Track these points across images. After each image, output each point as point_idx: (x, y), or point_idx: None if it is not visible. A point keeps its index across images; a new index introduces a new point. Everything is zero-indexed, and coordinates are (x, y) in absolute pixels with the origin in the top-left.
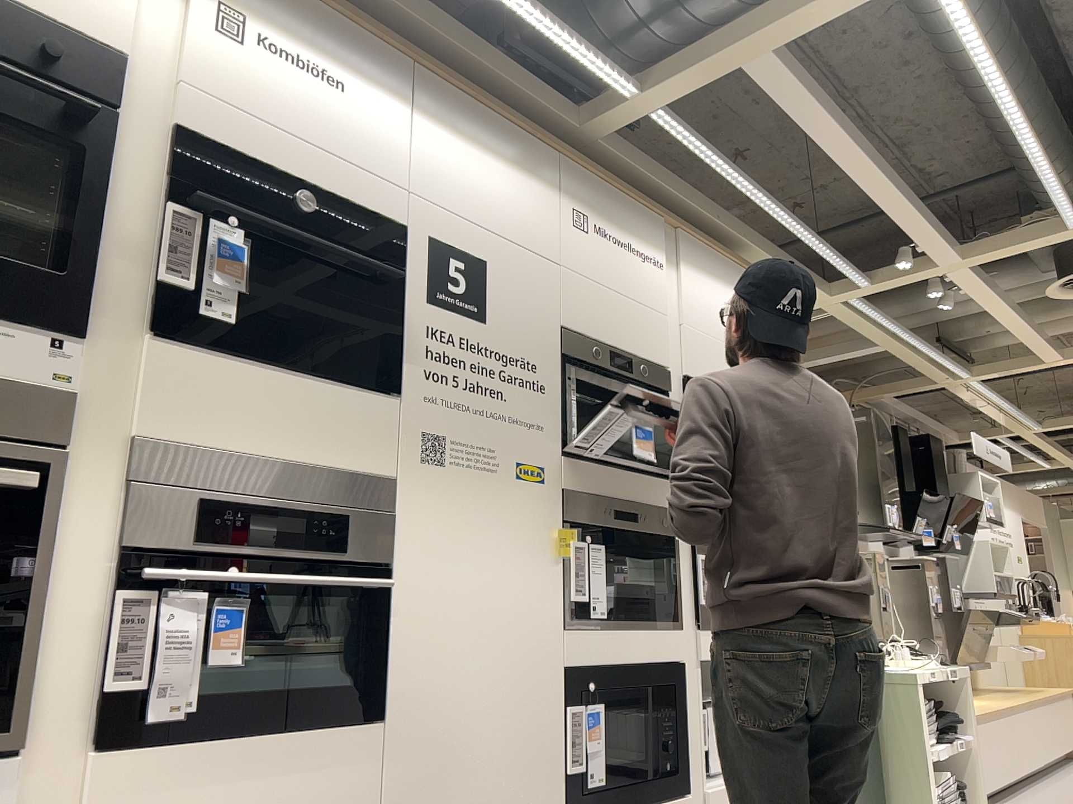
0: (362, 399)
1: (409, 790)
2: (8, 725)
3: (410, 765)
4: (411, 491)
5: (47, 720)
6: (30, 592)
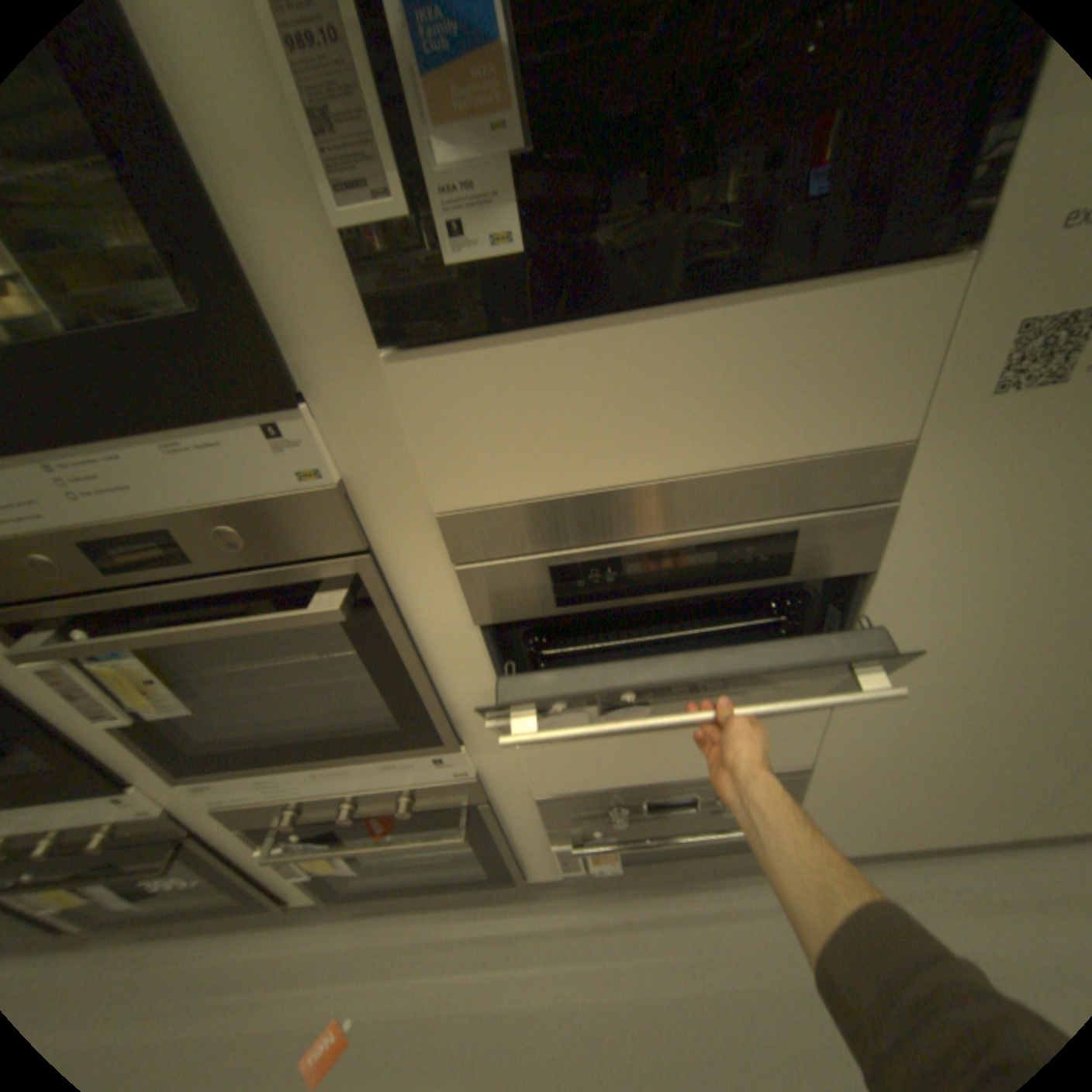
0: (859, 300)
1: (857, 748)
2: (444, 741)
3: (863, 734)
4: (955, 454)
5: (476, 728)
6: (411, 670)
